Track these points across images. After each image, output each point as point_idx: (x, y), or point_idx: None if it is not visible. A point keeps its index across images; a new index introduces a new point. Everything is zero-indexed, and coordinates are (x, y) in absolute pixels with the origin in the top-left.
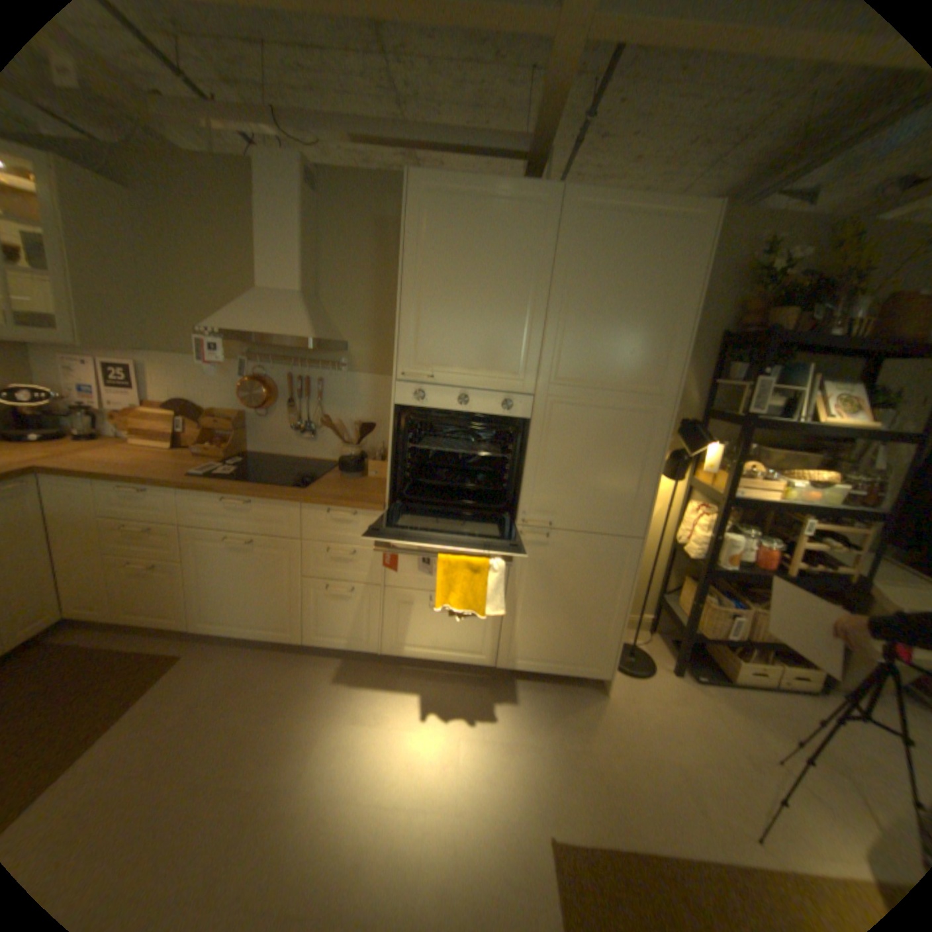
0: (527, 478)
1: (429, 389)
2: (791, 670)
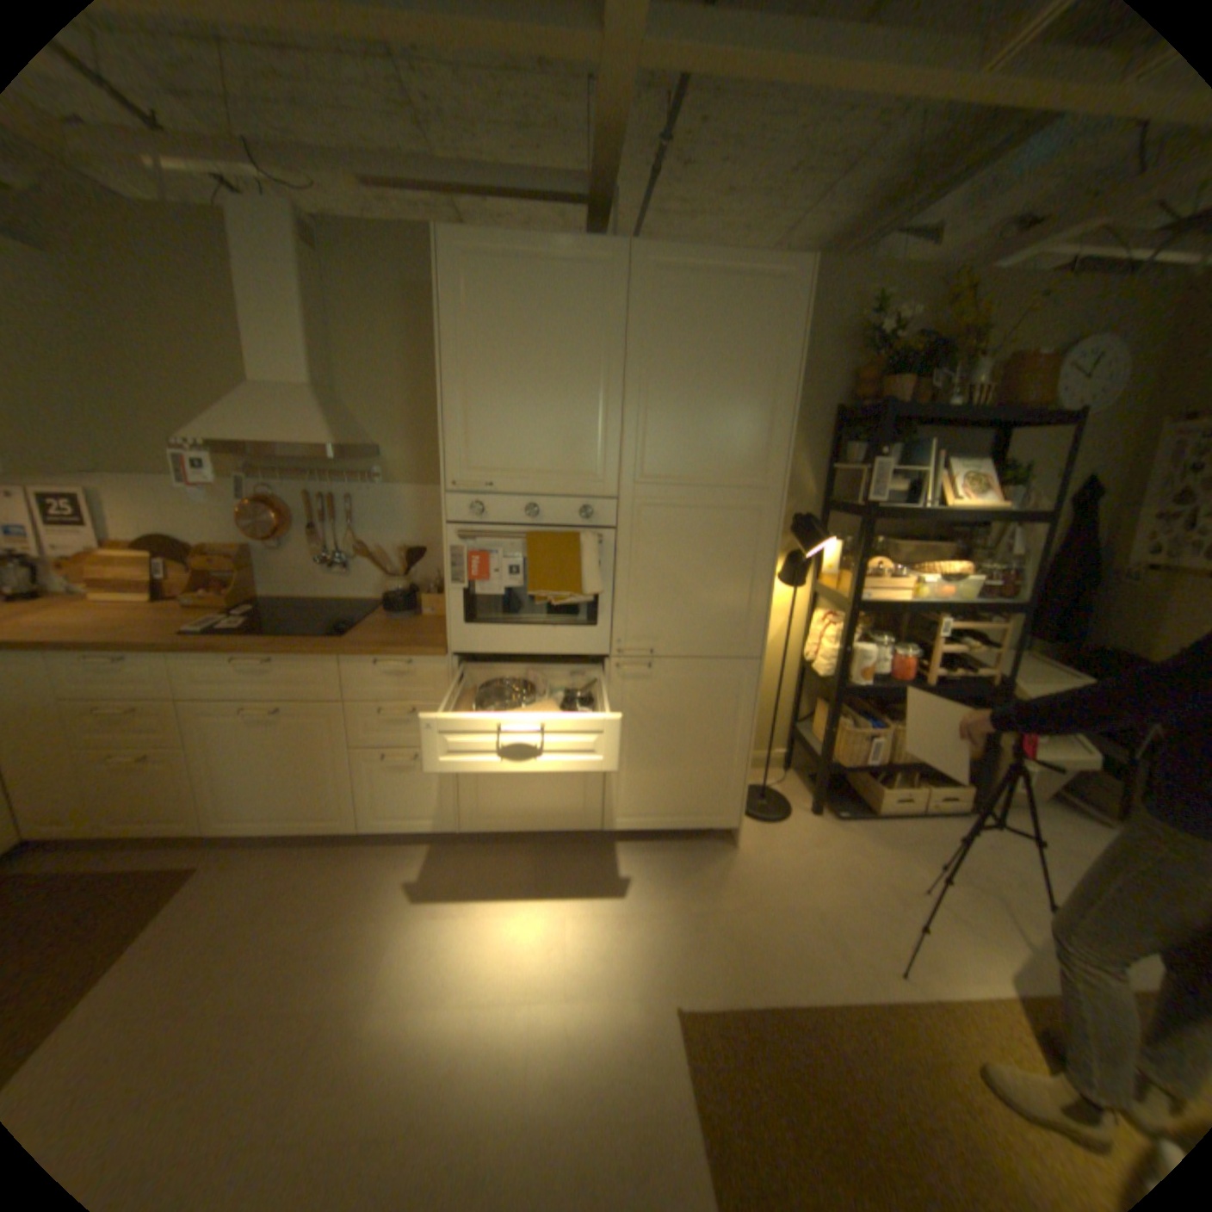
0: (619, 600)
1: (489, 500)
2: (938, 791)
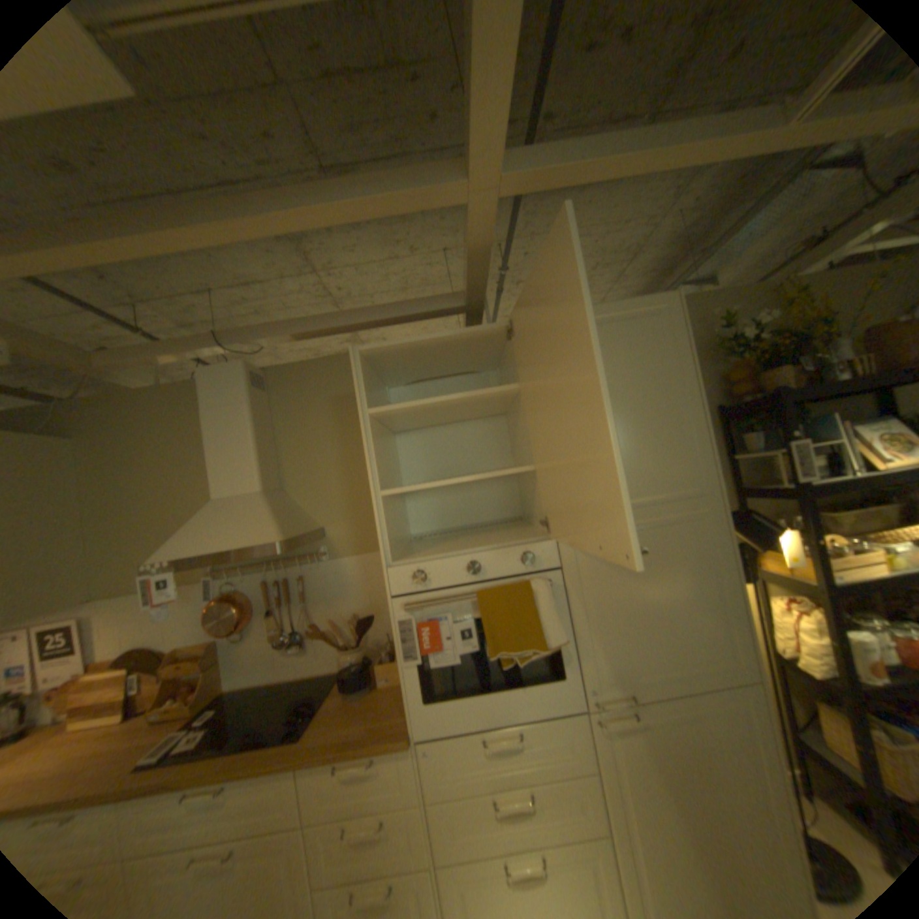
0: (584, 645)
1: (430, 565)
2: None
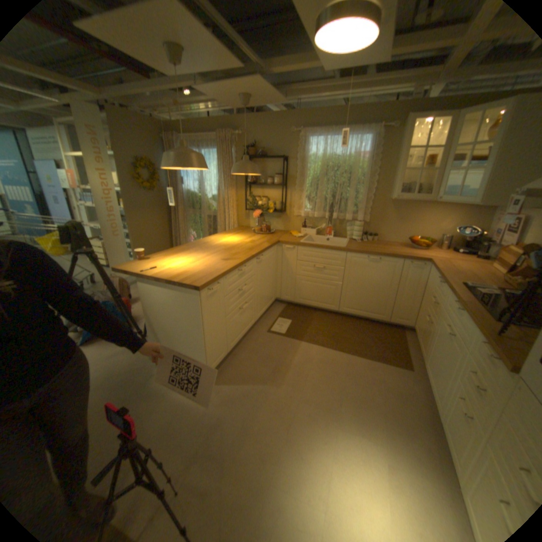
0: None
1: None
2: None
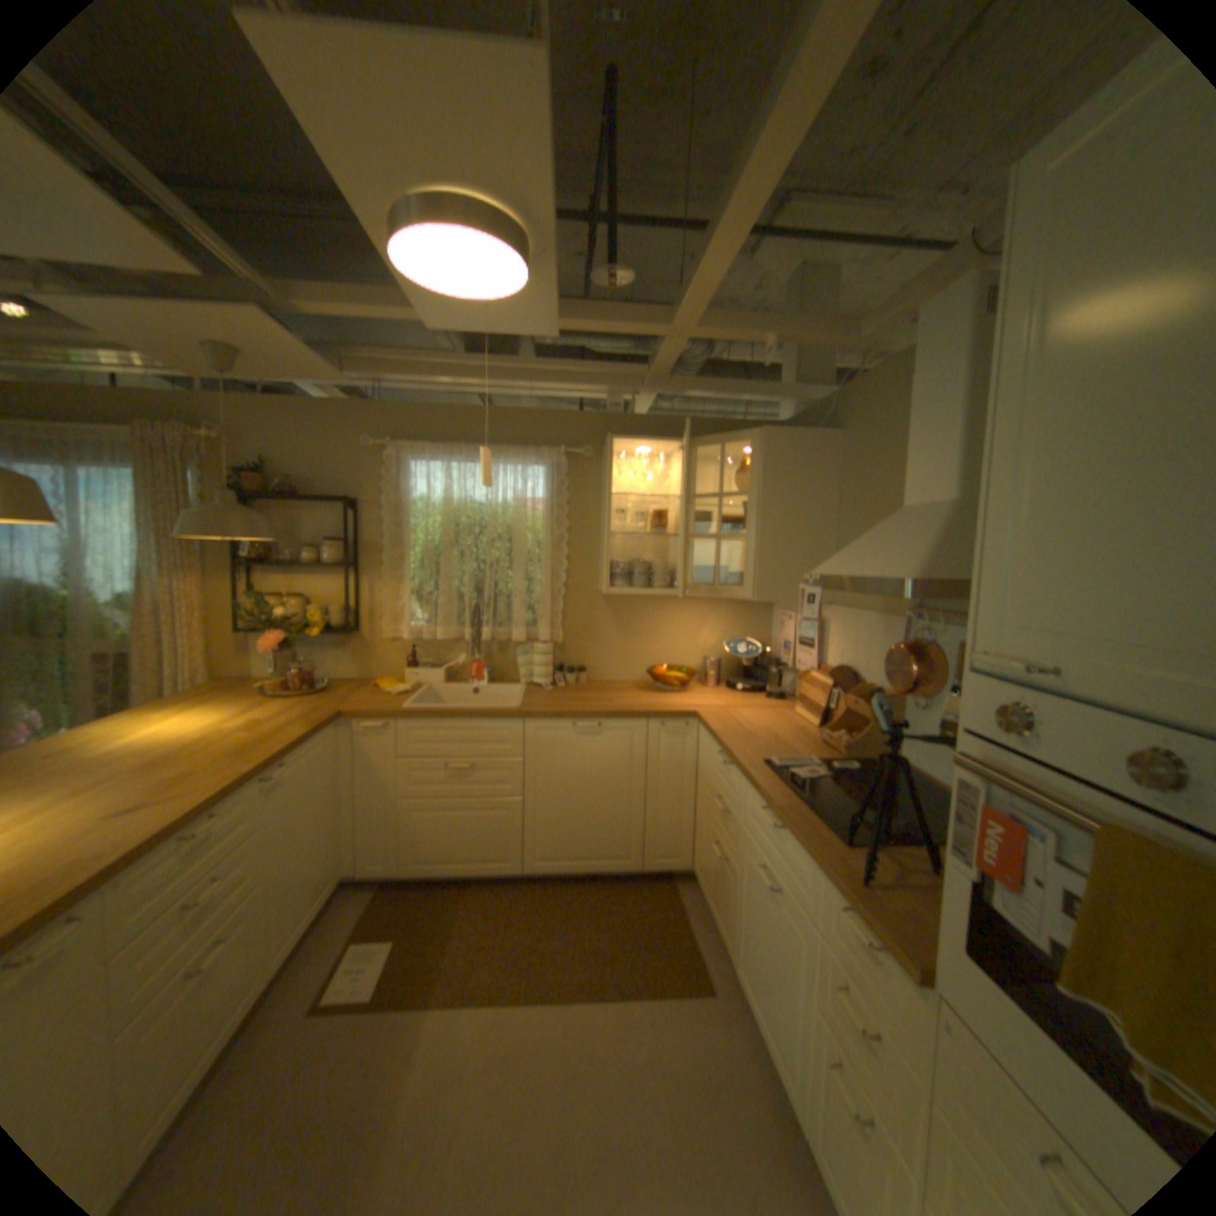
0: None
1: (1051, 707)
2: None
